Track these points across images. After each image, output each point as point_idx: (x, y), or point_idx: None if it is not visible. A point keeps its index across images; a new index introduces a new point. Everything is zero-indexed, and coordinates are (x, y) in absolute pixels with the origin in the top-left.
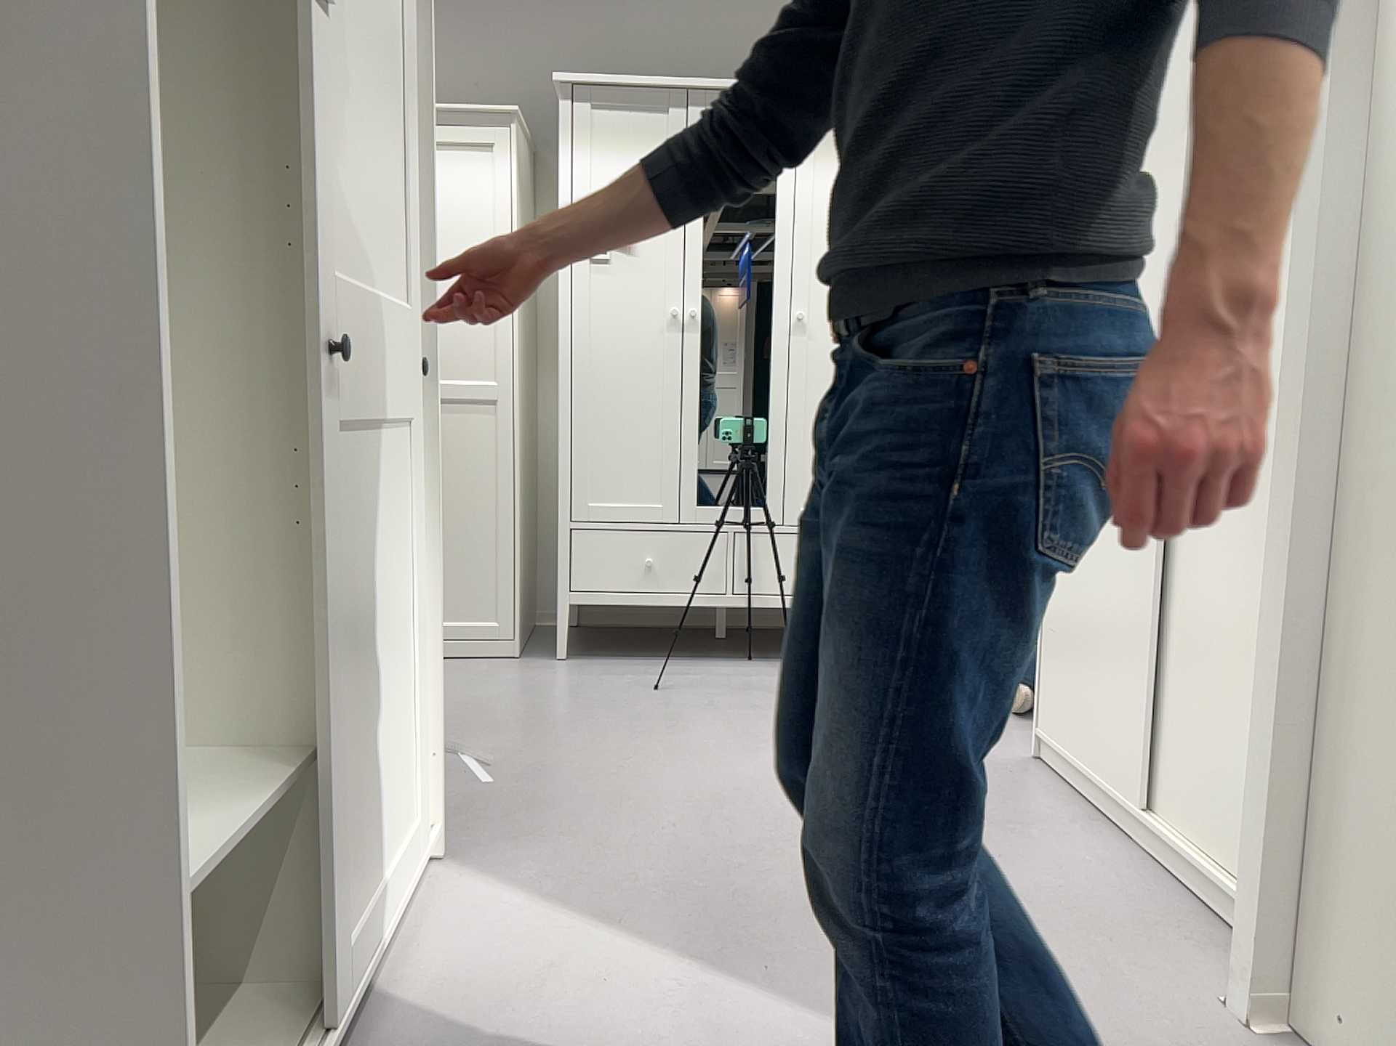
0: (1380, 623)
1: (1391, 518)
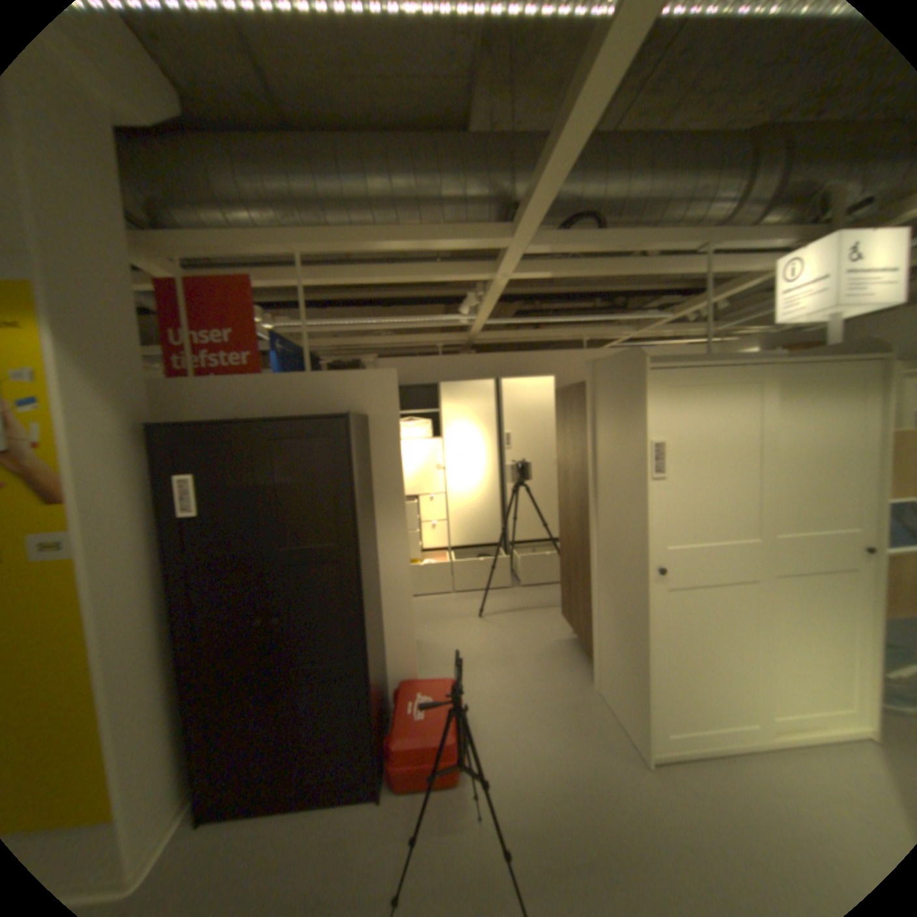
0: None
1: None
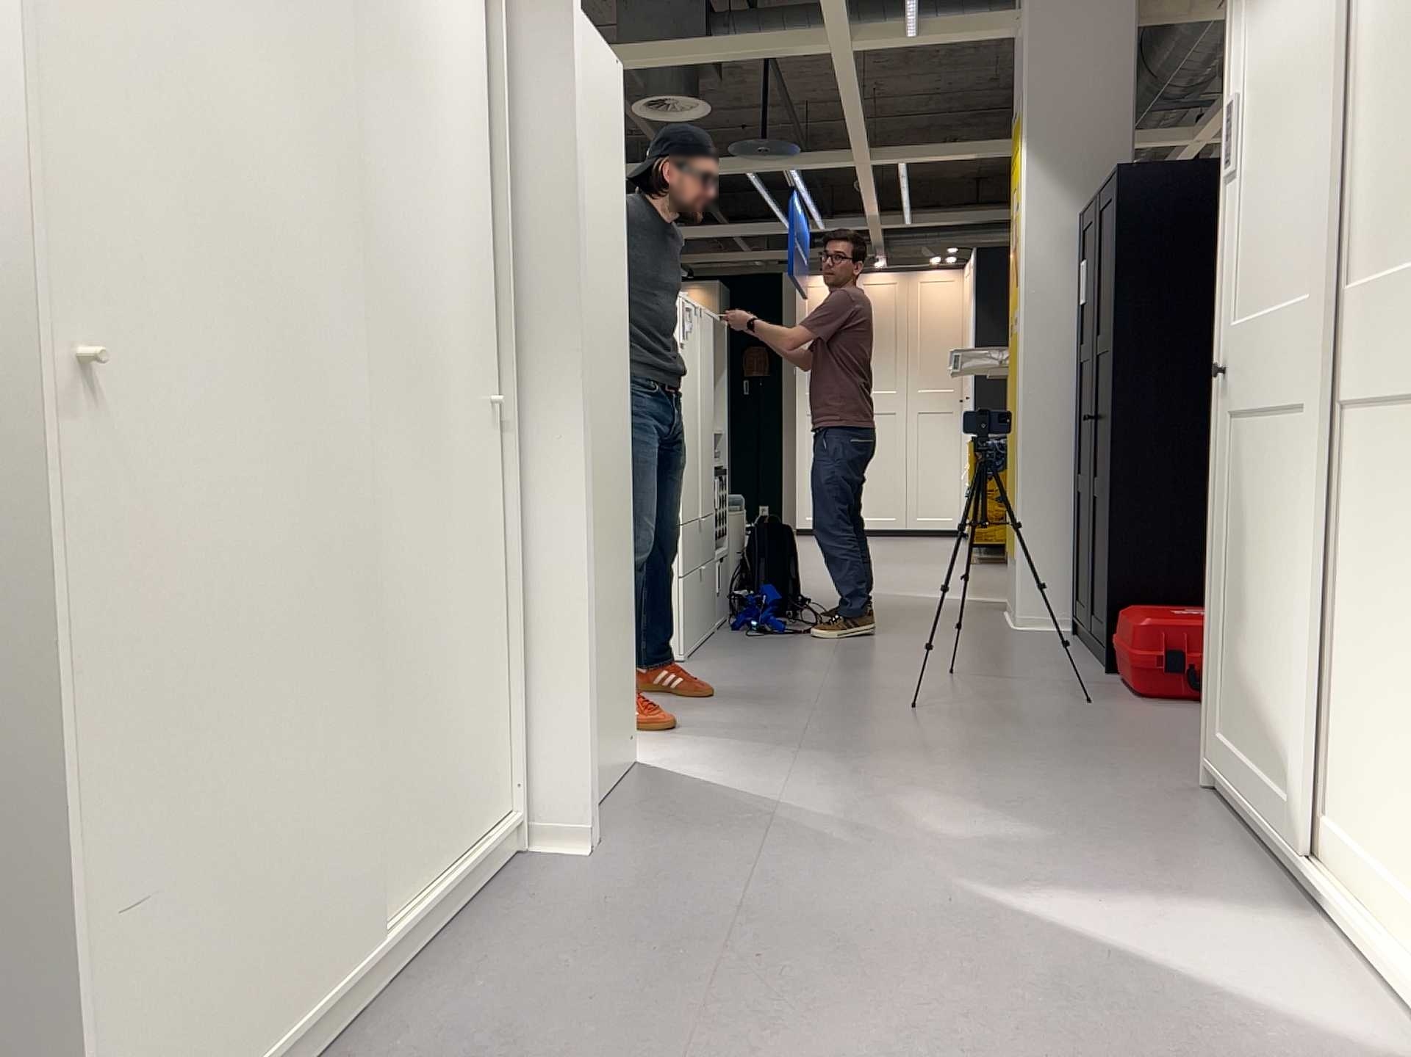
0: (590, 518)
1: (589, 454)
